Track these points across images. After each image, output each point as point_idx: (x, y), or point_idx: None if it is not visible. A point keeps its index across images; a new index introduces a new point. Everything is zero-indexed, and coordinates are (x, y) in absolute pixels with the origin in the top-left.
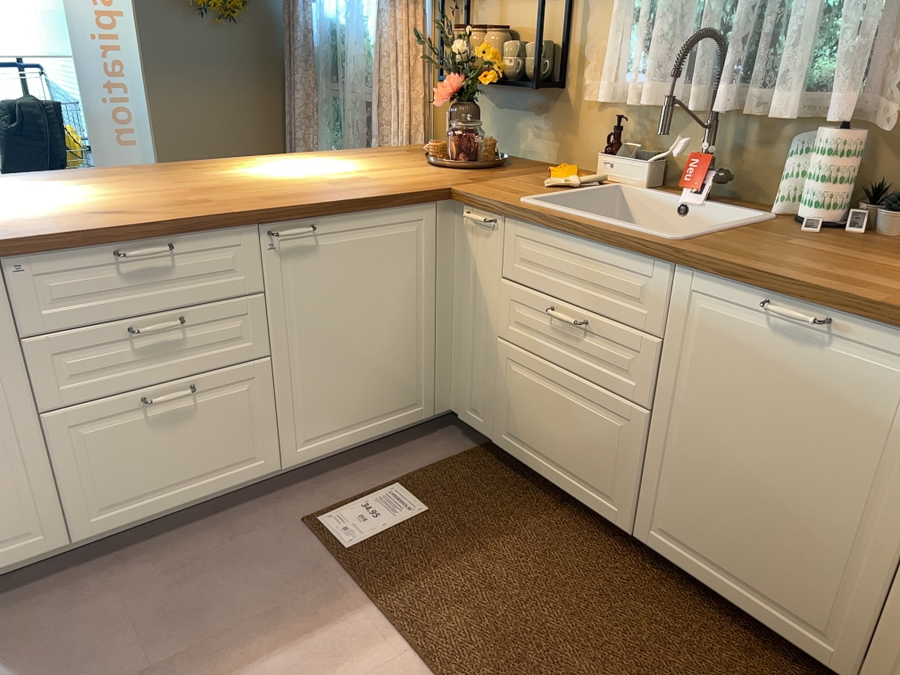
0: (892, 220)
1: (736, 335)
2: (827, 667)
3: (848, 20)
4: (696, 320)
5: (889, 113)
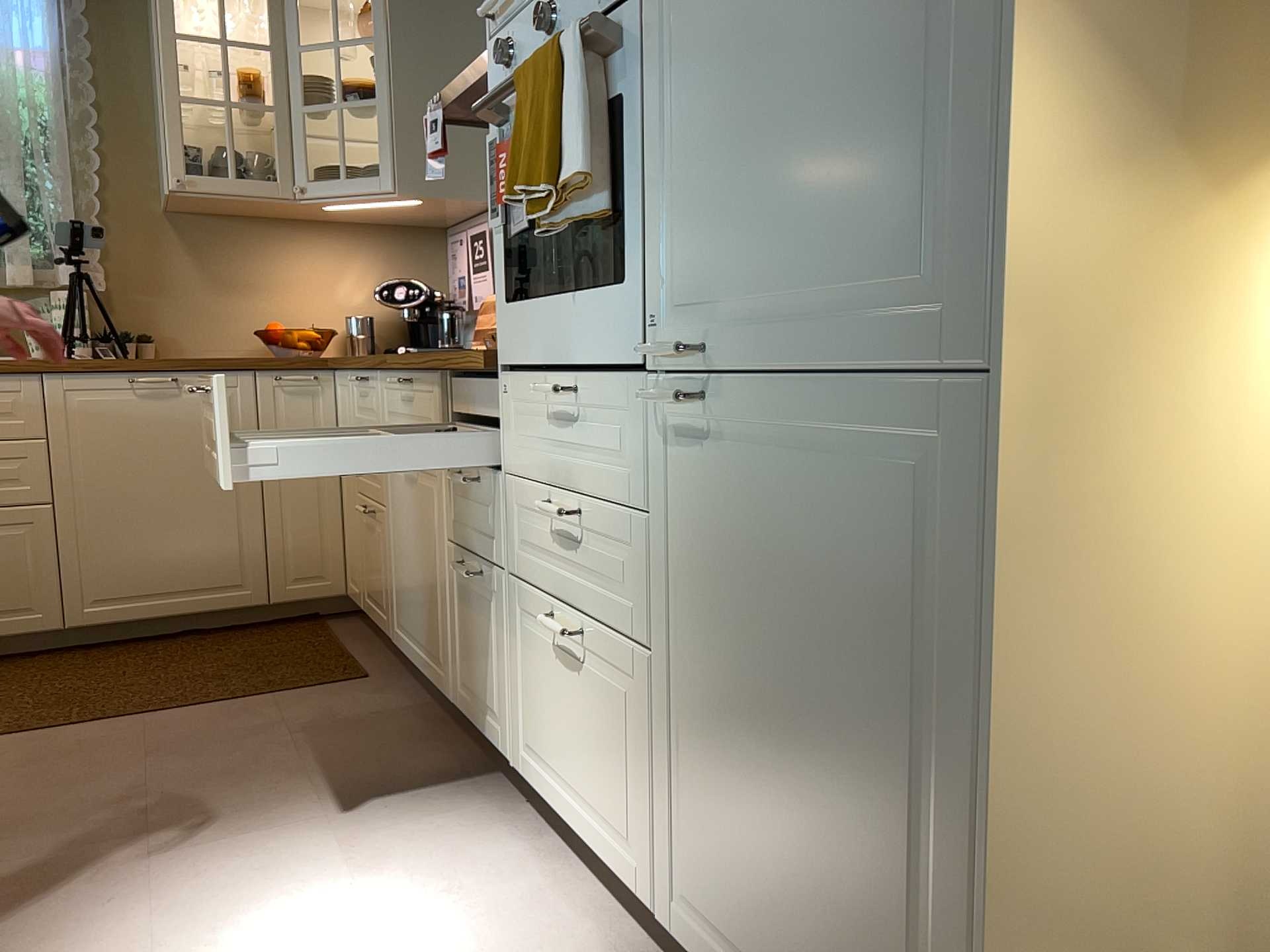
0: (132, 347)
1: (114, 410)
2: (250, 606)
3: (51, 217)
4: (76, 412)
5: (102, 278)
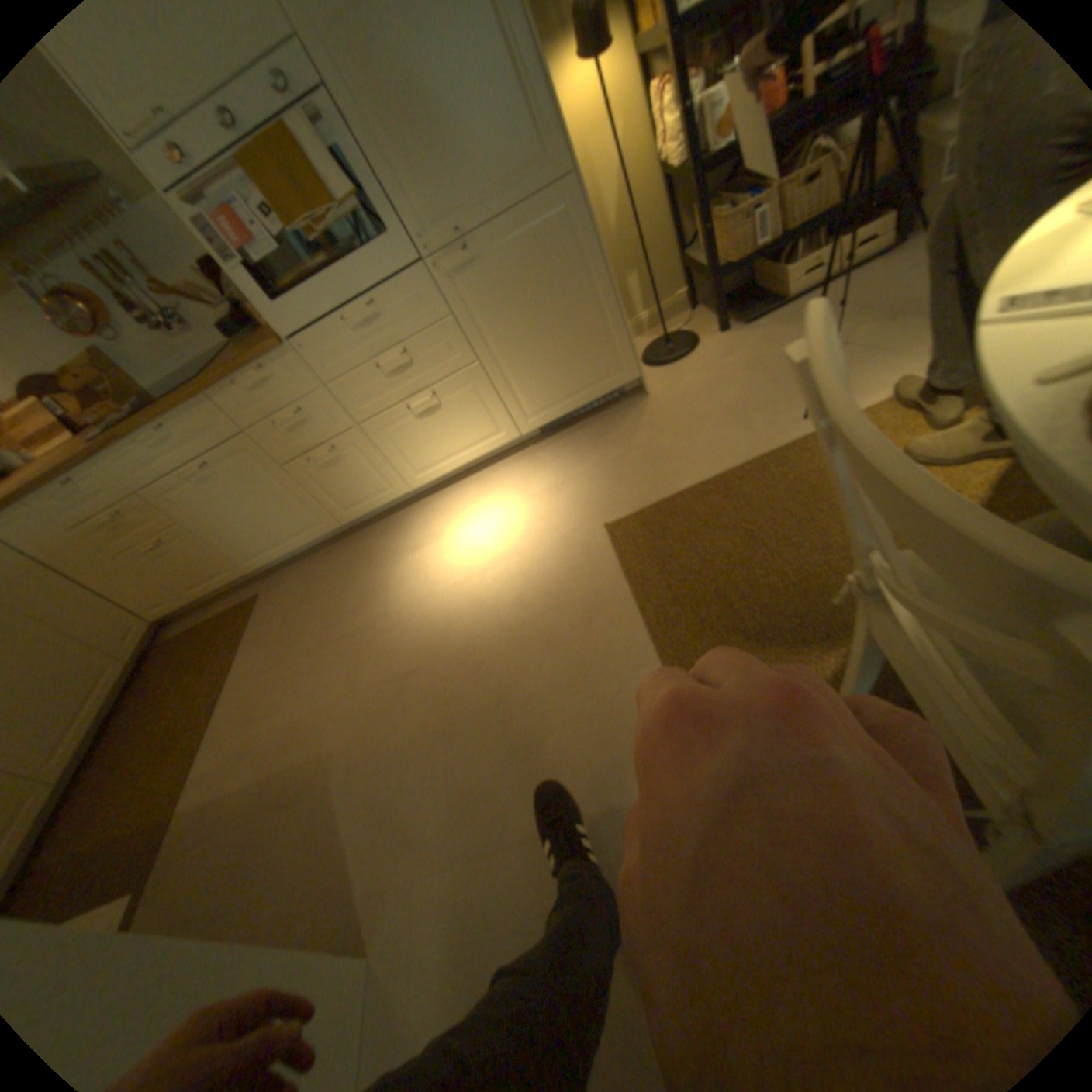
0: None
1: None
2: (123, 673)
3: None
4: None
5: None
